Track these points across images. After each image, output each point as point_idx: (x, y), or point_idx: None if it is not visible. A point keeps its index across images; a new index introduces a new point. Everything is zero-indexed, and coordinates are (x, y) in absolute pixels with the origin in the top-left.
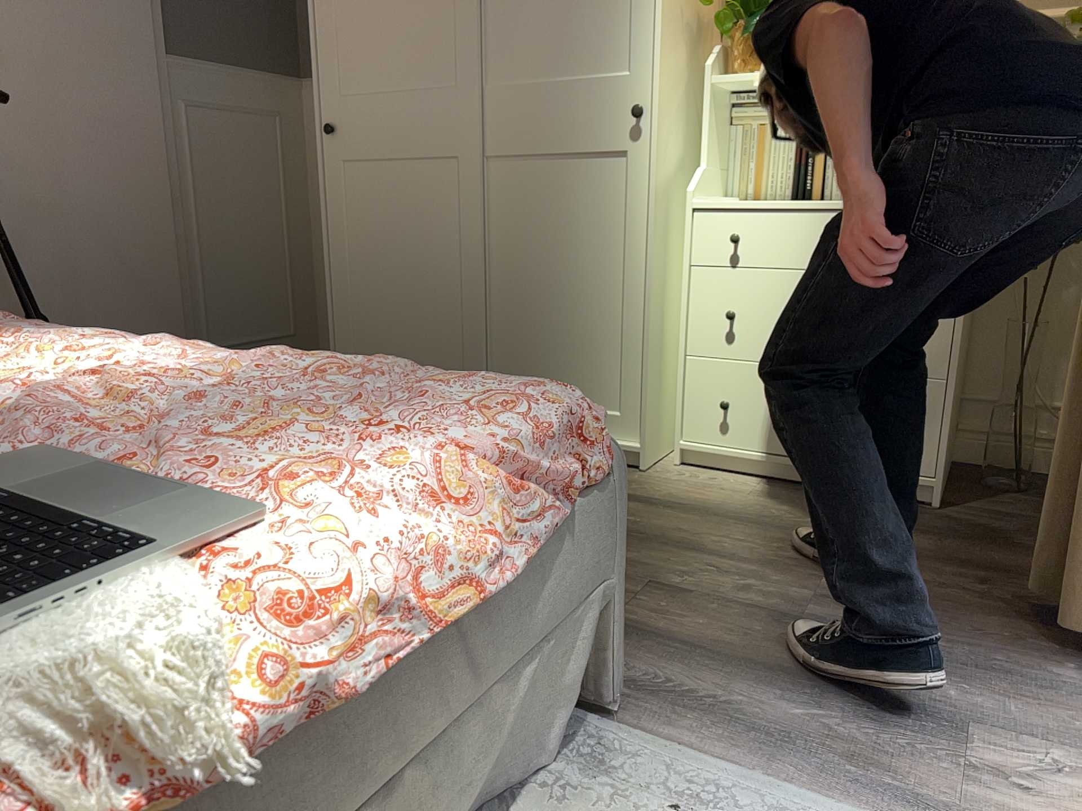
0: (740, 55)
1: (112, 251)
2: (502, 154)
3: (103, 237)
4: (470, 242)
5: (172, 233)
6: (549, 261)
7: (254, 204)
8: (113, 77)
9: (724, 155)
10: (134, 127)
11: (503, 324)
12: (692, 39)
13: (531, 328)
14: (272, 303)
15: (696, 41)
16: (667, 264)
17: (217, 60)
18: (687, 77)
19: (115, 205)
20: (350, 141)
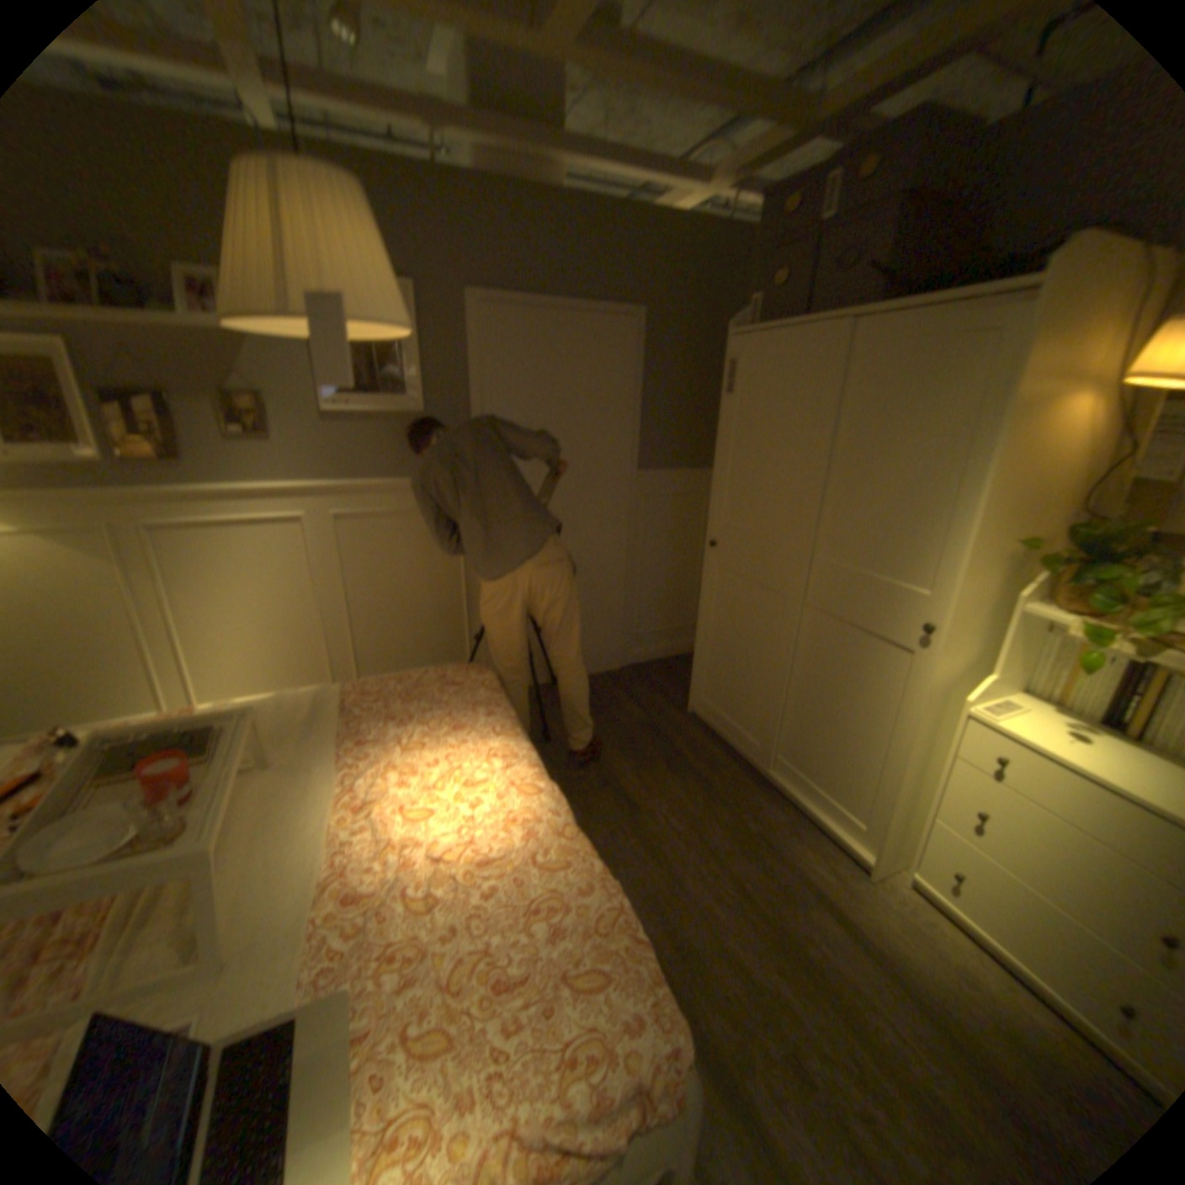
0: (1067, 593)
1: (586, 585)
2: (817, 606)
3: (581, 578)
4: (783, 655)
5: (621, 573)
6: (835, 695)
7: (677, 549)
8: (601, 490)
9: (1034, 657)
10: (608, 516)
11: (795, 717)
12: (1016, 564)
13: (814, 731)
14: (679, 608)
15: (1023, 563)
16: (935, 743)
17: (668, 466)
18: (1001, 596)
19: (591, 560)
20: (723, 555)
